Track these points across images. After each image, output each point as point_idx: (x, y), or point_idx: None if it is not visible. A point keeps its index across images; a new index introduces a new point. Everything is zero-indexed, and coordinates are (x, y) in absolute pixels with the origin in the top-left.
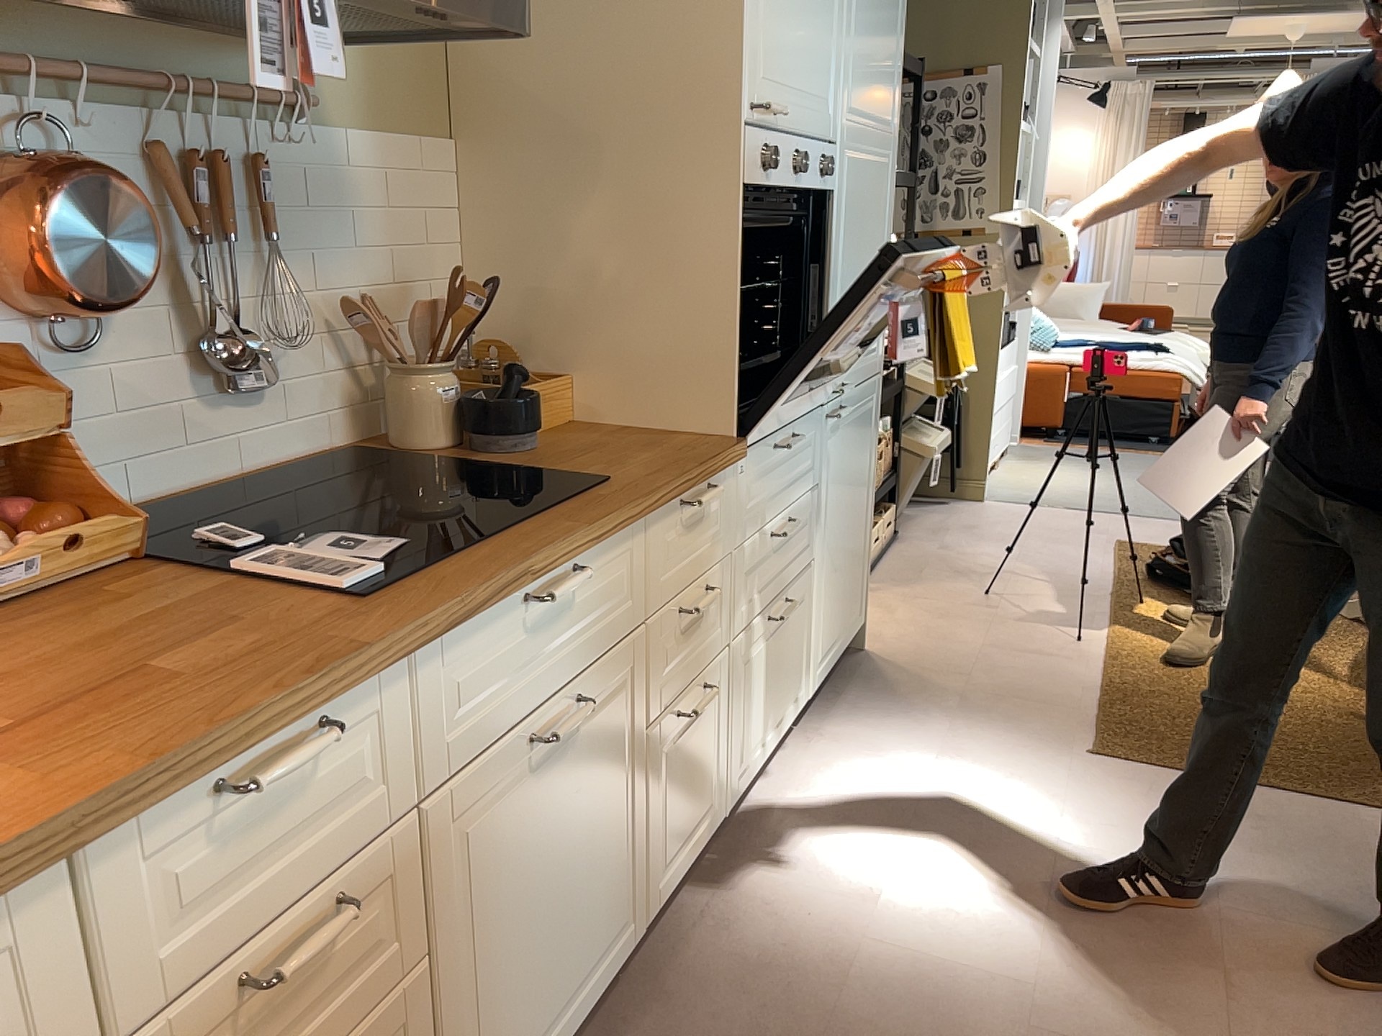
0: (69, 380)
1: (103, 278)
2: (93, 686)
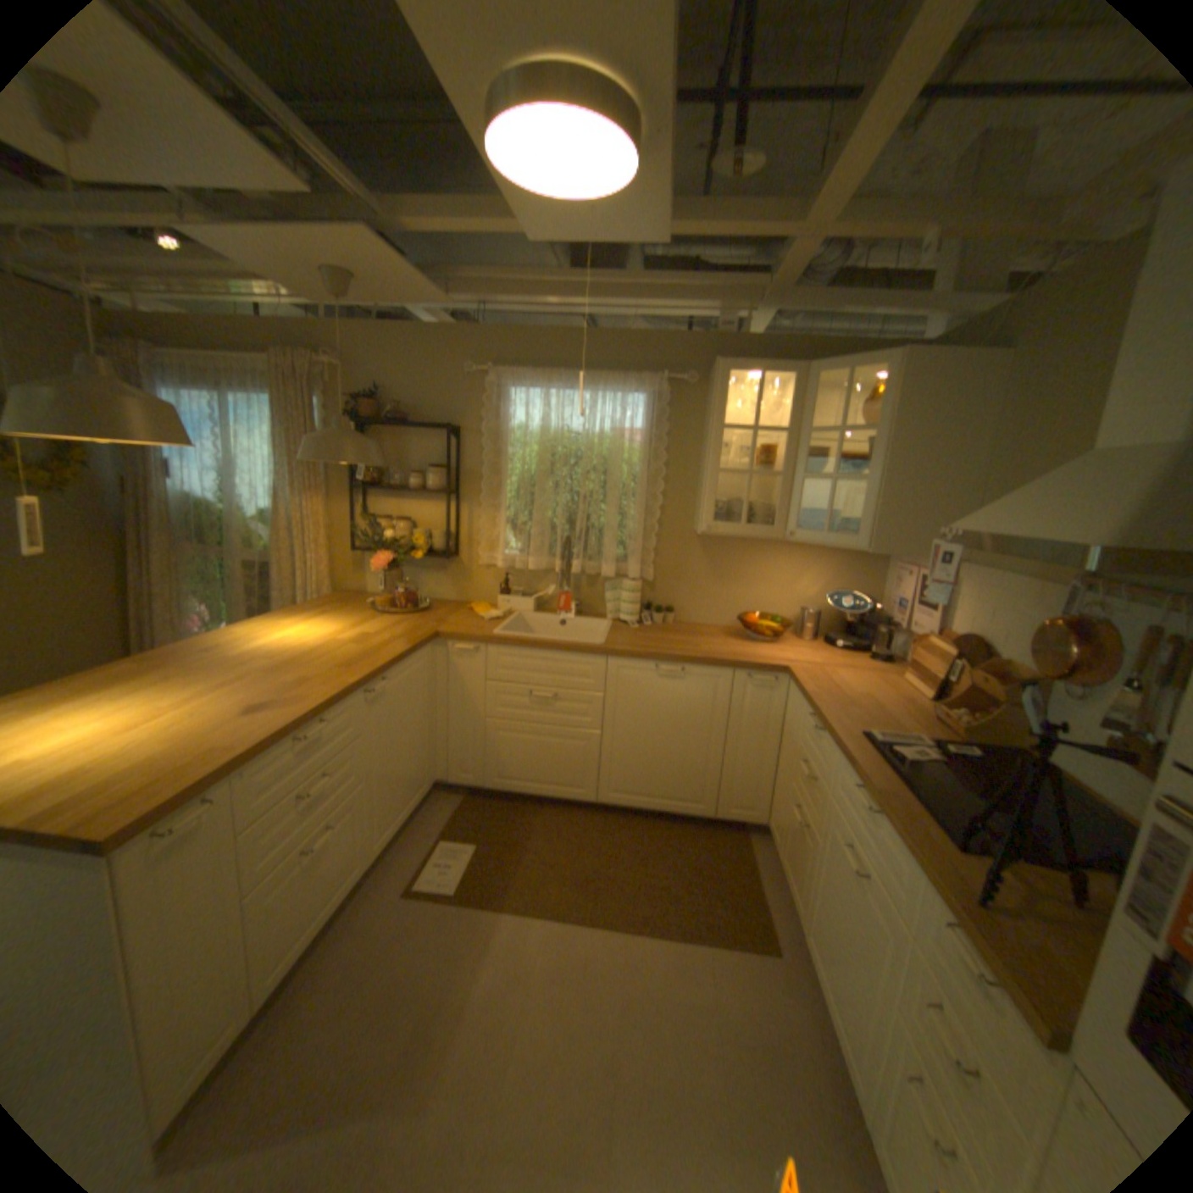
0: (1075, 712)
1: (1051, 665)
2: (857, 705)
